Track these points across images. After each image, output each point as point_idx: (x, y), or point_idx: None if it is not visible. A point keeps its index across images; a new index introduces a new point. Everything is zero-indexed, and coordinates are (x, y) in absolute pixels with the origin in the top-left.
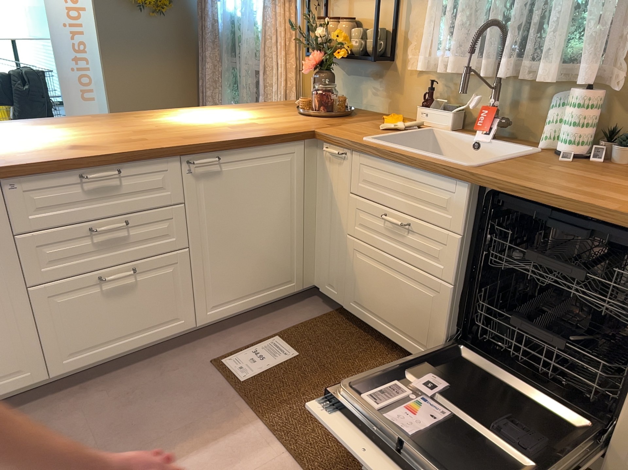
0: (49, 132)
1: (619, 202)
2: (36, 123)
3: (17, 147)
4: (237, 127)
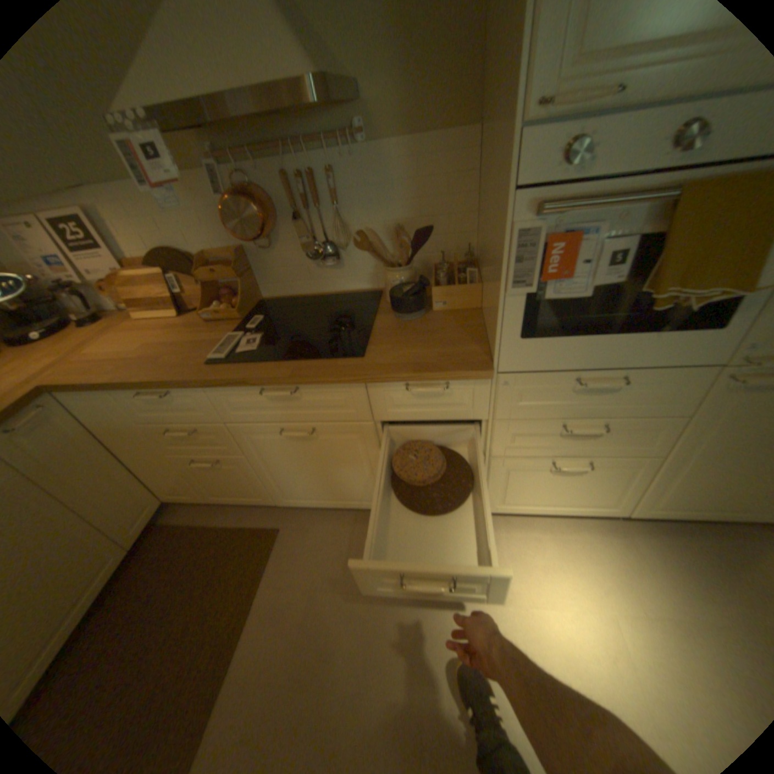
0: None
1: None
2: None
3: None
4: None
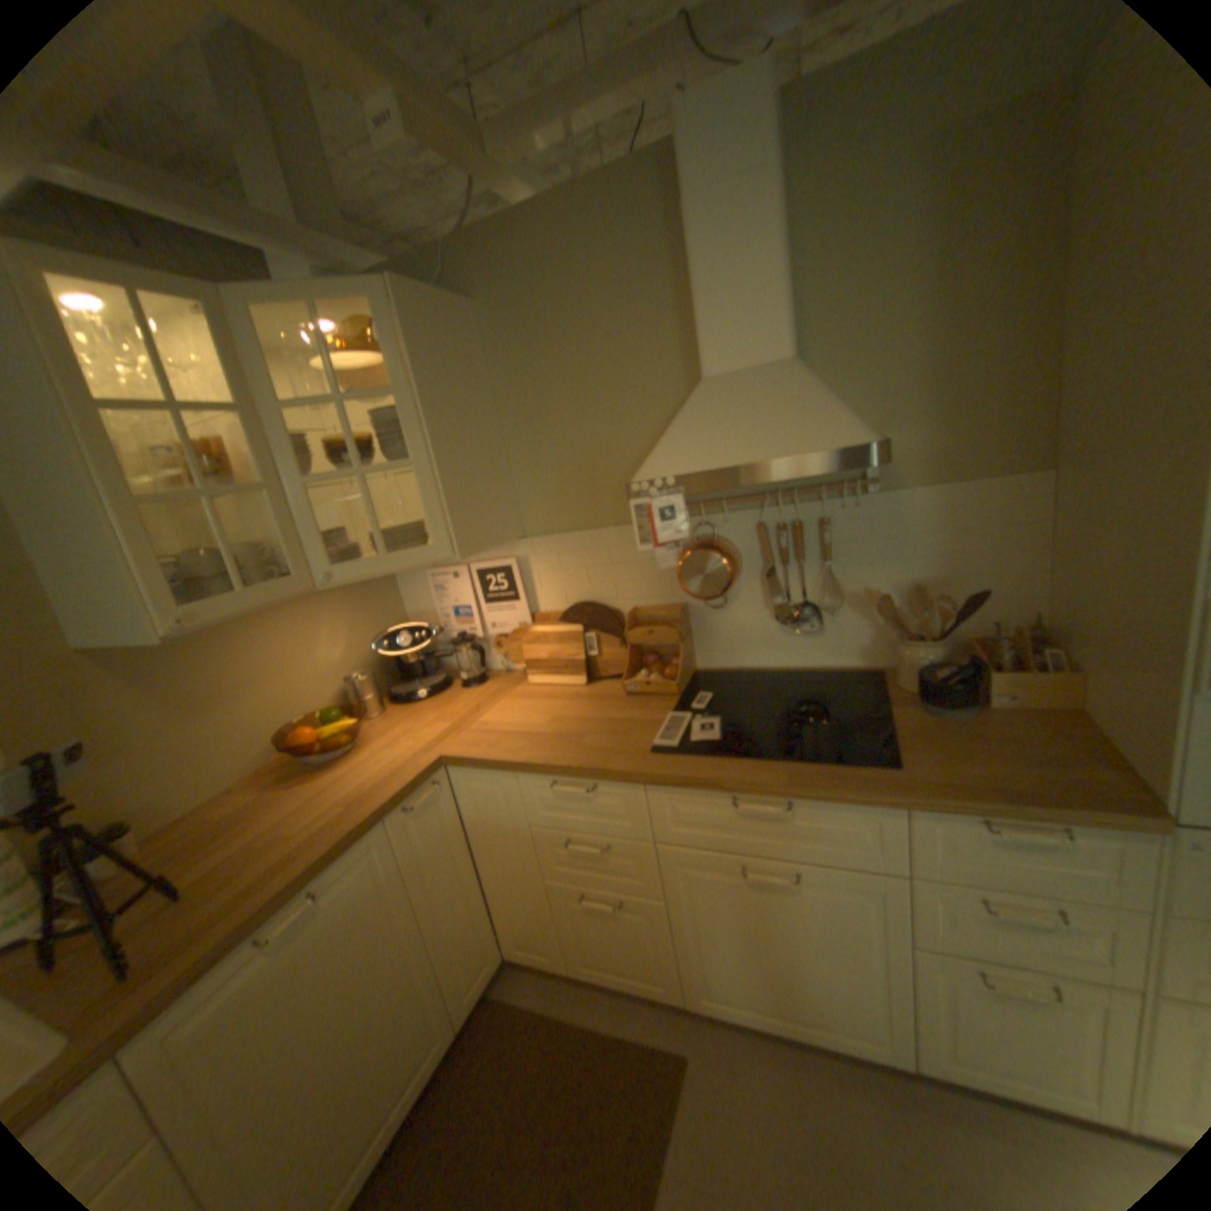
0: None
1: (299, 849)
2: None
3: None
4: None
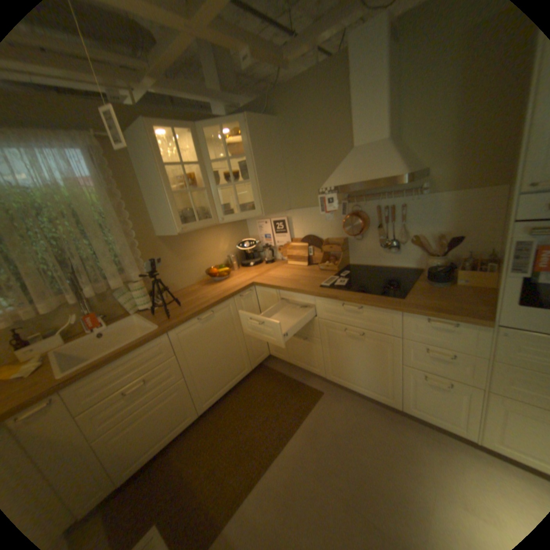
0: None
1: (210, 300)
2: None
3: None
4: None
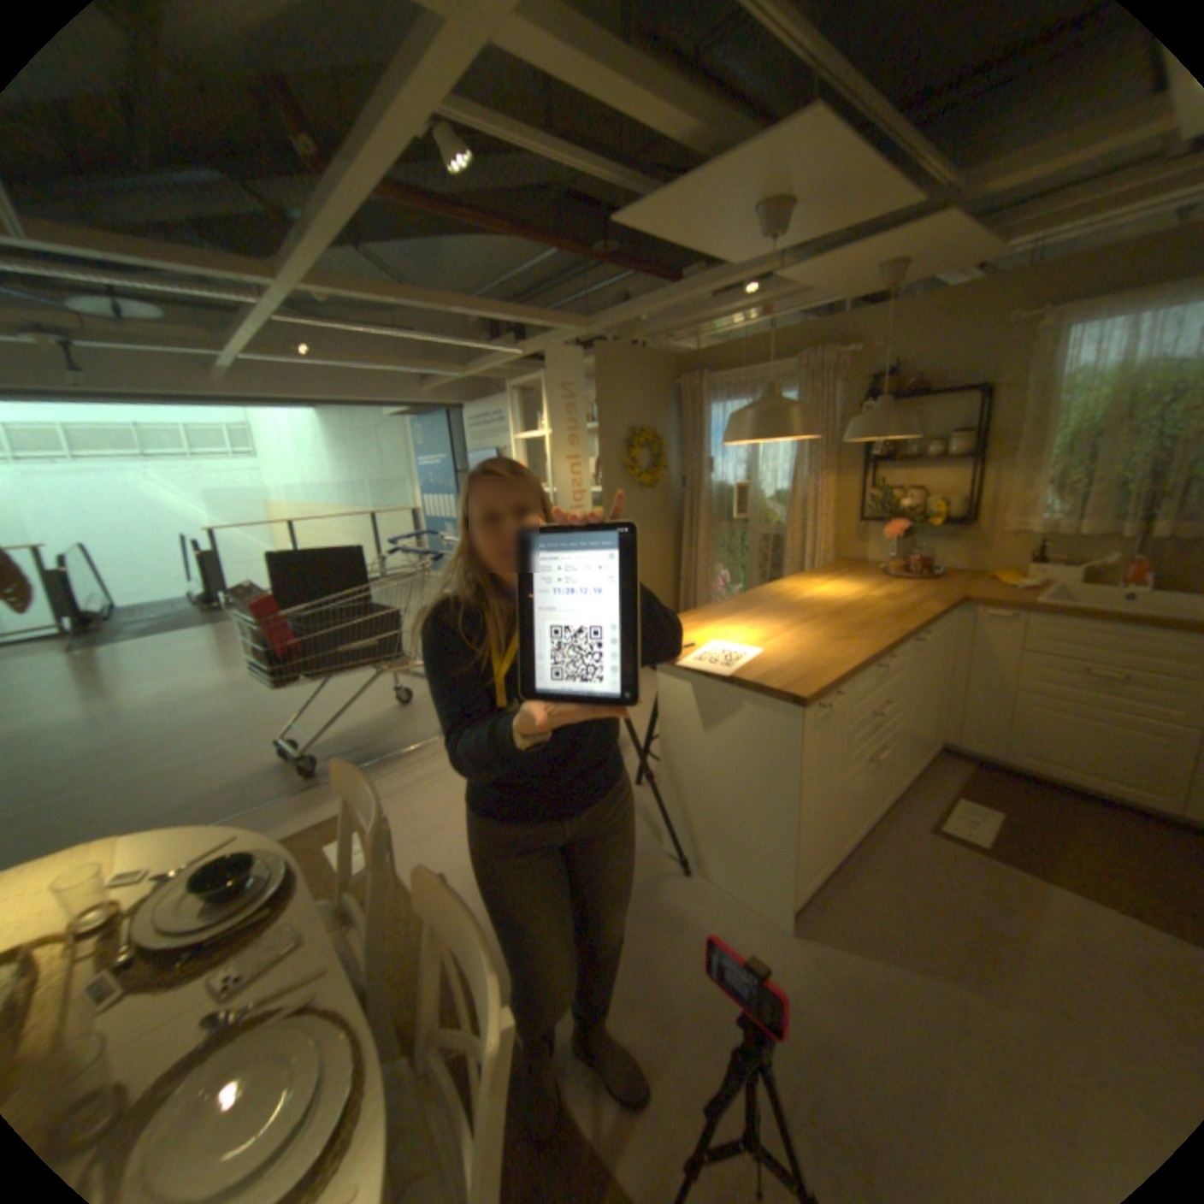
0: (758, 623)
1: None
2: (710, 614)
3: (791, 643)
4: (892, 599)
